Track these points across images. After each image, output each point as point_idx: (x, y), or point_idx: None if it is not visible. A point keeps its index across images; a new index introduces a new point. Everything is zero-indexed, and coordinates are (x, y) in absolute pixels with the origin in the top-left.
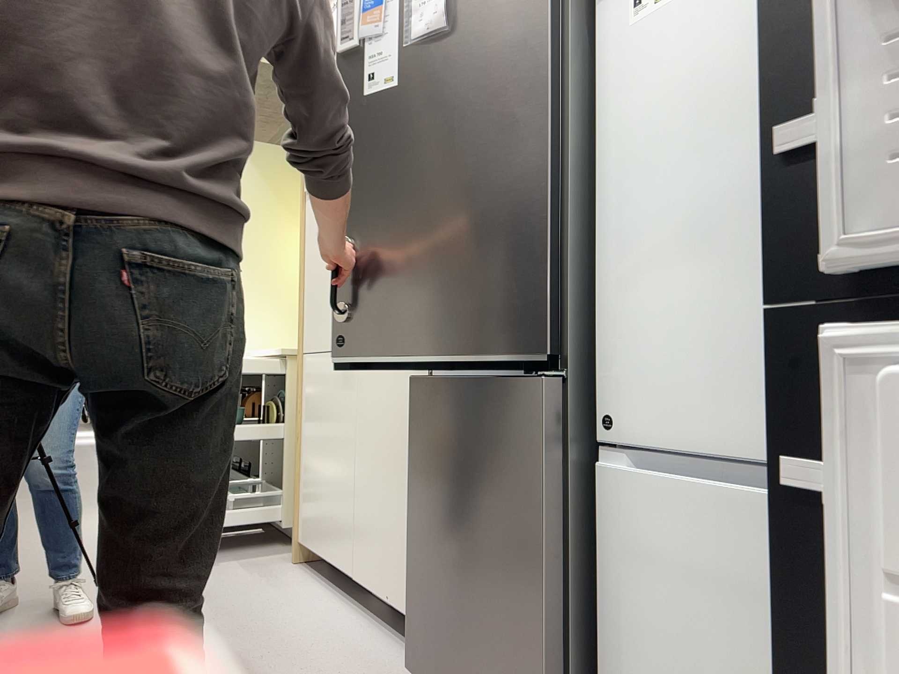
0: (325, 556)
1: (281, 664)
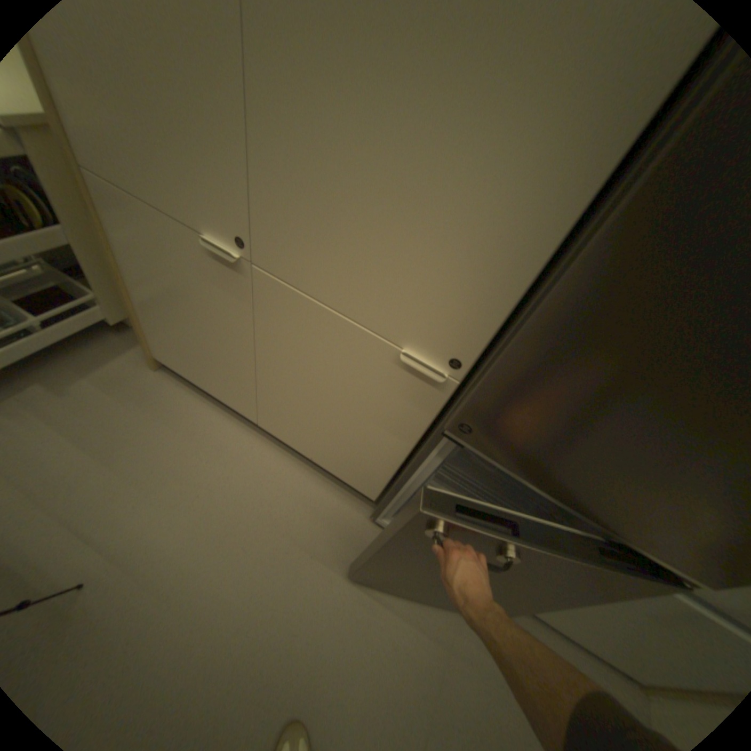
0: (208, 390)
1: (262, 547)
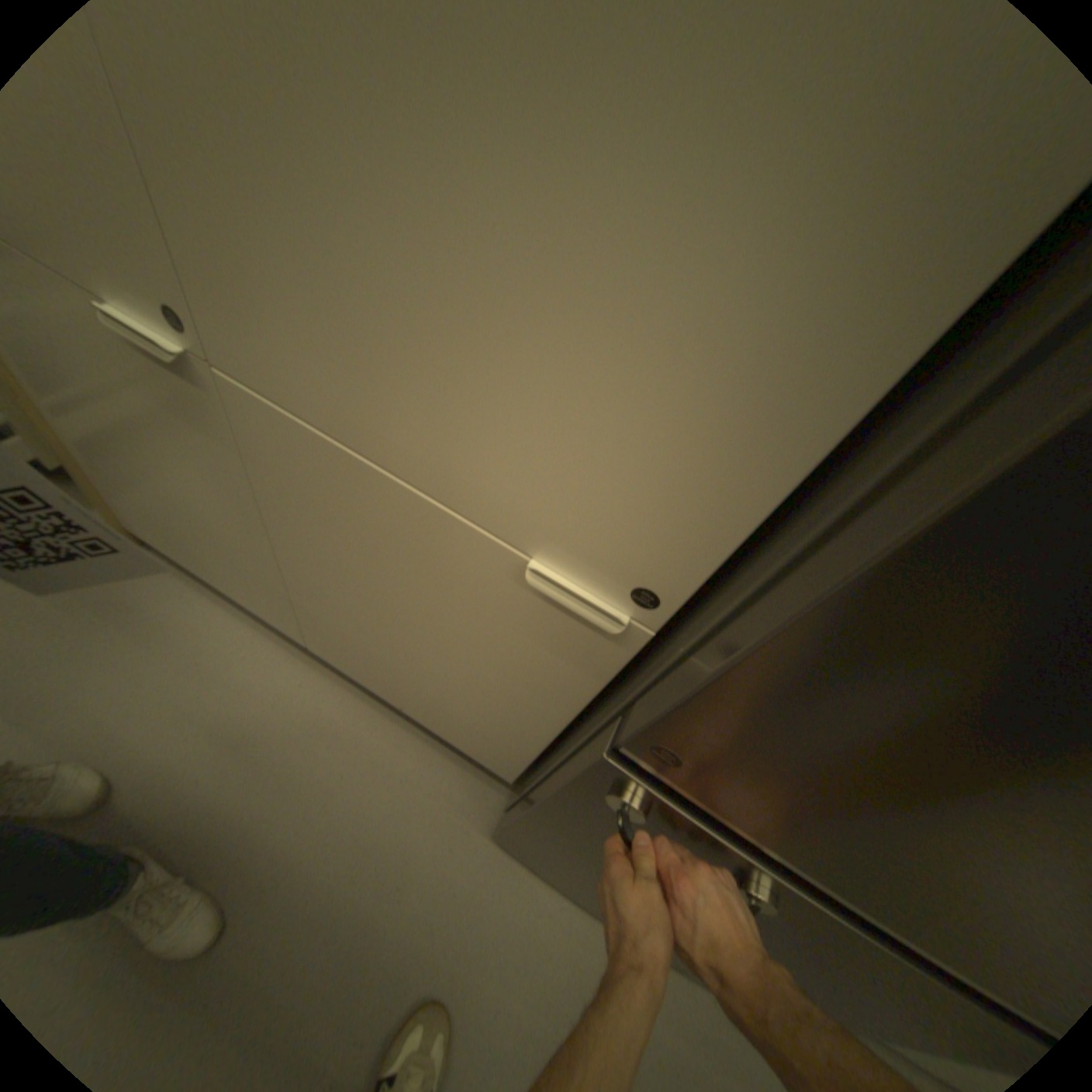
0: (219, 586)
1: (308, 875)
